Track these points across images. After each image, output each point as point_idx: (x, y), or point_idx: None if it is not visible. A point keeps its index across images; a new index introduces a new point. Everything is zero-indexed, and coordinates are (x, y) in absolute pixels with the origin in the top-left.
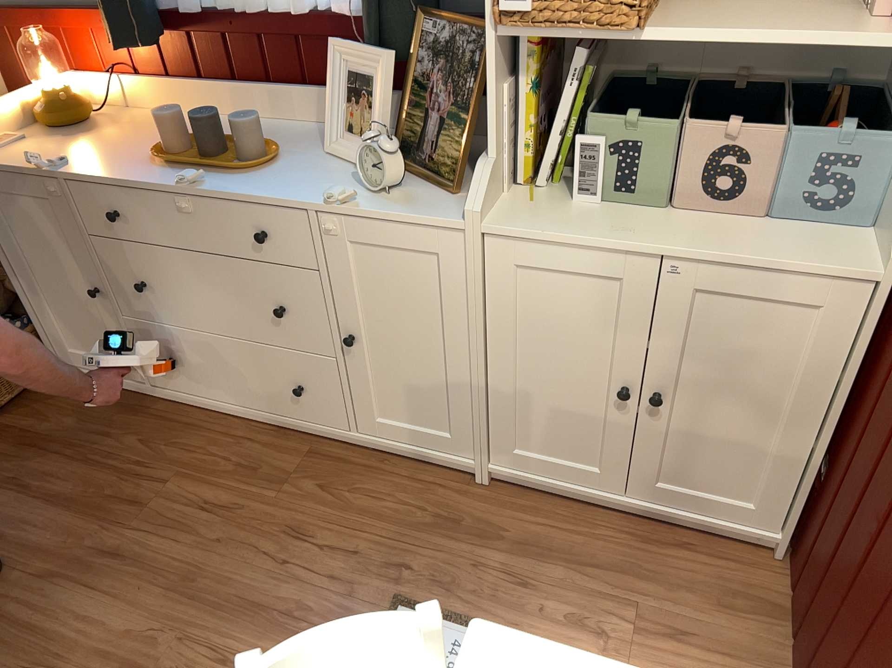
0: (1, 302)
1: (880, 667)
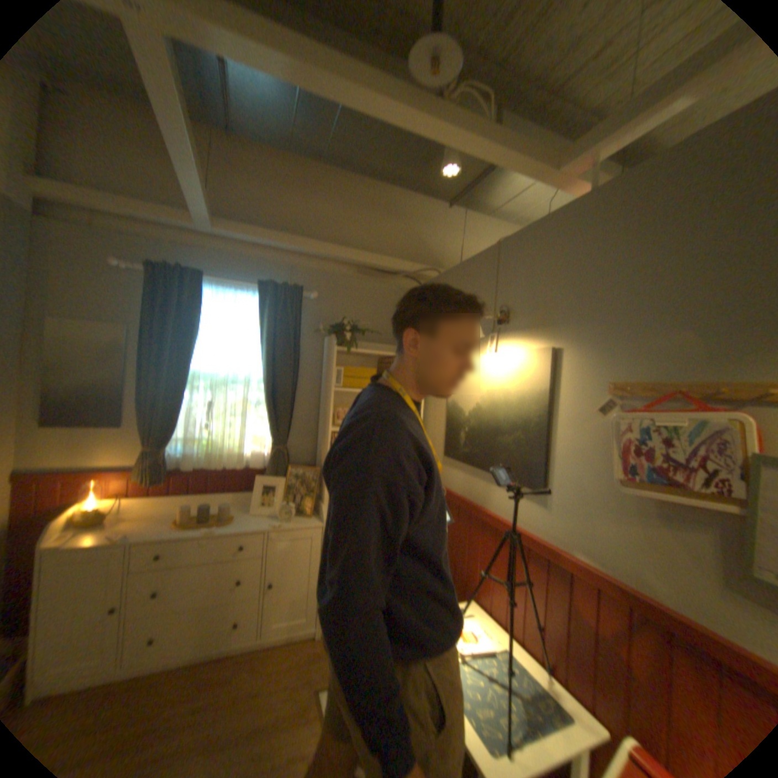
0: None
1: (461, 598)
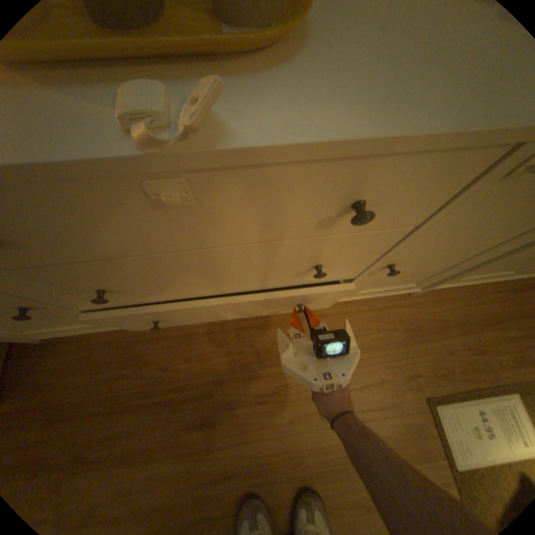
0: None
1: None
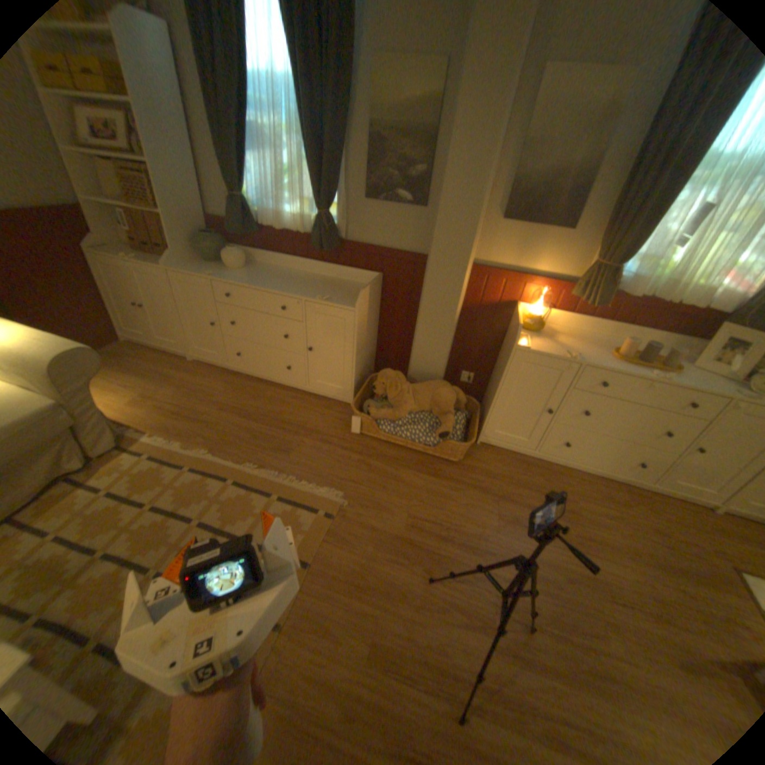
0: (454, 403)
1: None
